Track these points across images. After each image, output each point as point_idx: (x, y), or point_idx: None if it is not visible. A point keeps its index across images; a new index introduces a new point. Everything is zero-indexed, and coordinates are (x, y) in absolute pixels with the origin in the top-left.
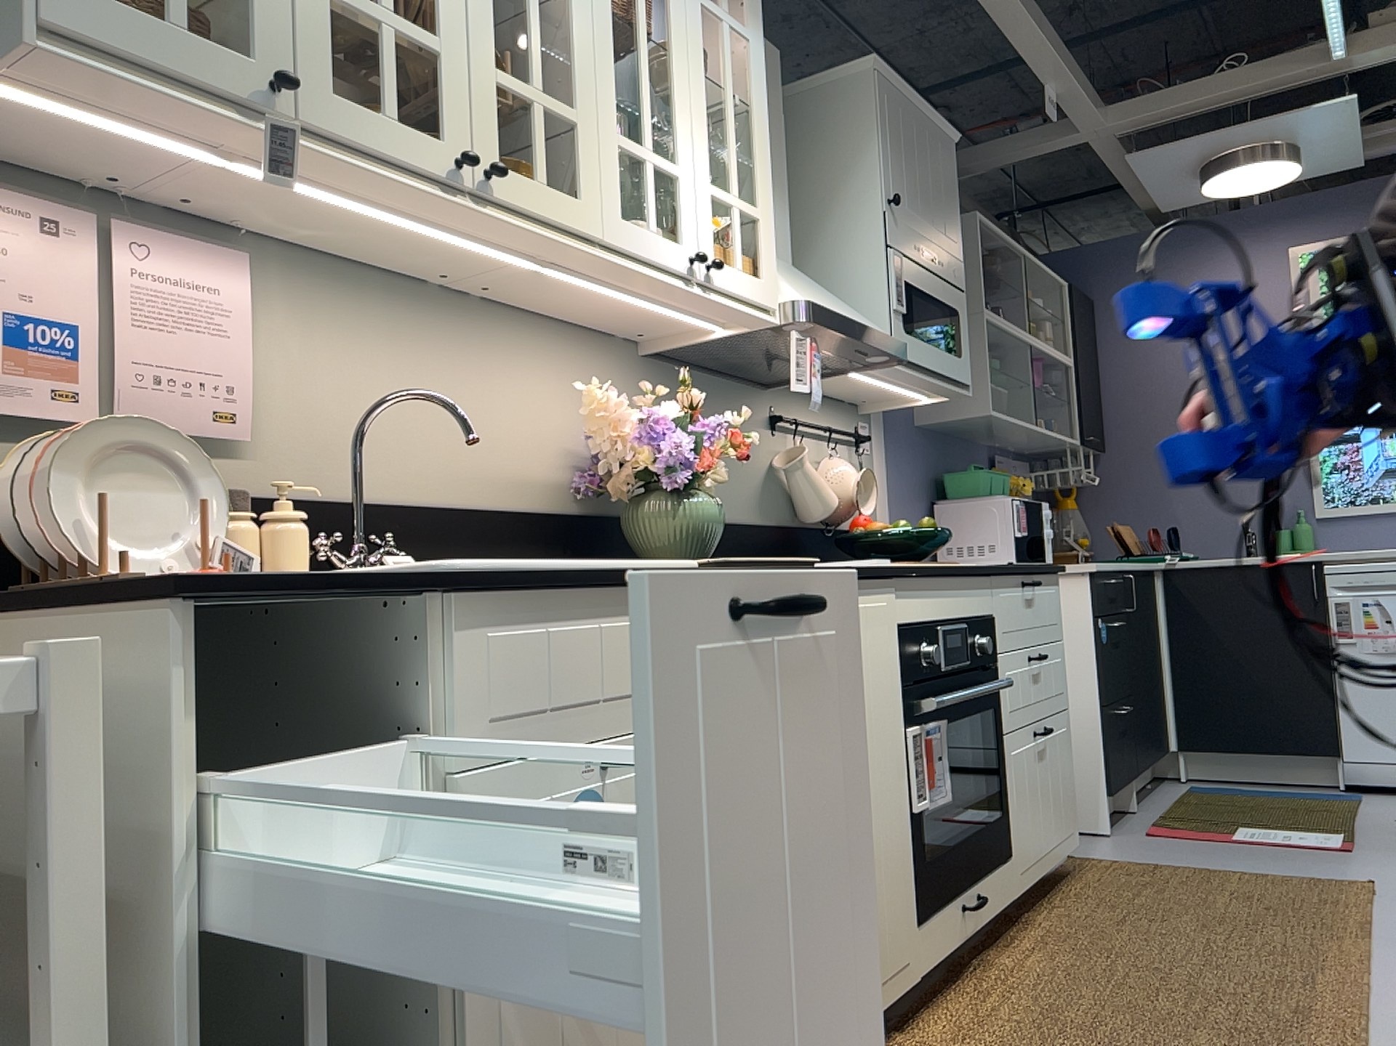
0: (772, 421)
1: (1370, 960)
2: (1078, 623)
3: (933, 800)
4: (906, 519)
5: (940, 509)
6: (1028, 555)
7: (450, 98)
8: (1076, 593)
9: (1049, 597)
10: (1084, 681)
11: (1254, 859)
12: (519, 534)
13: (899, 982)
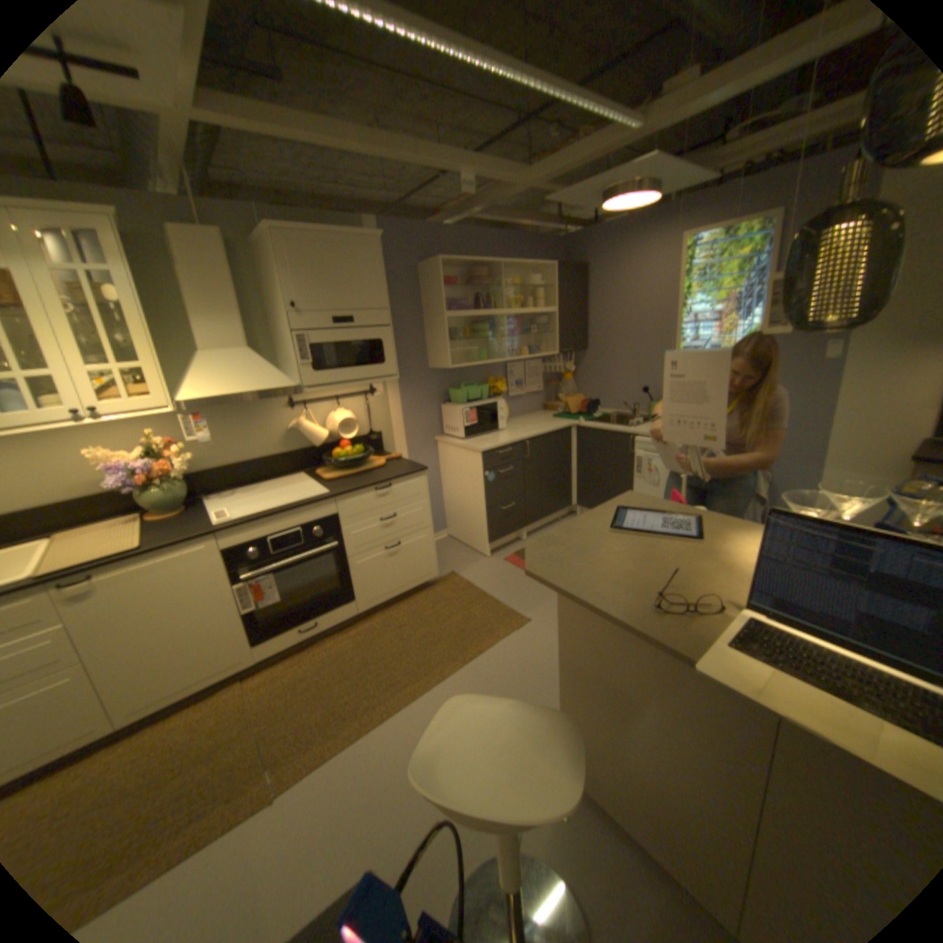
0: (287, 406)
1: (442, 683)
2: (478, 474)
3: (261, 606)
4: (415, 419)
5: (443, 408)
6: (476, 434)
7: None
8: (477, 461)
9: (407, 488)
10: (480, 499)
11: (514, 592)
12: (93, 505)
13: (231, 672)
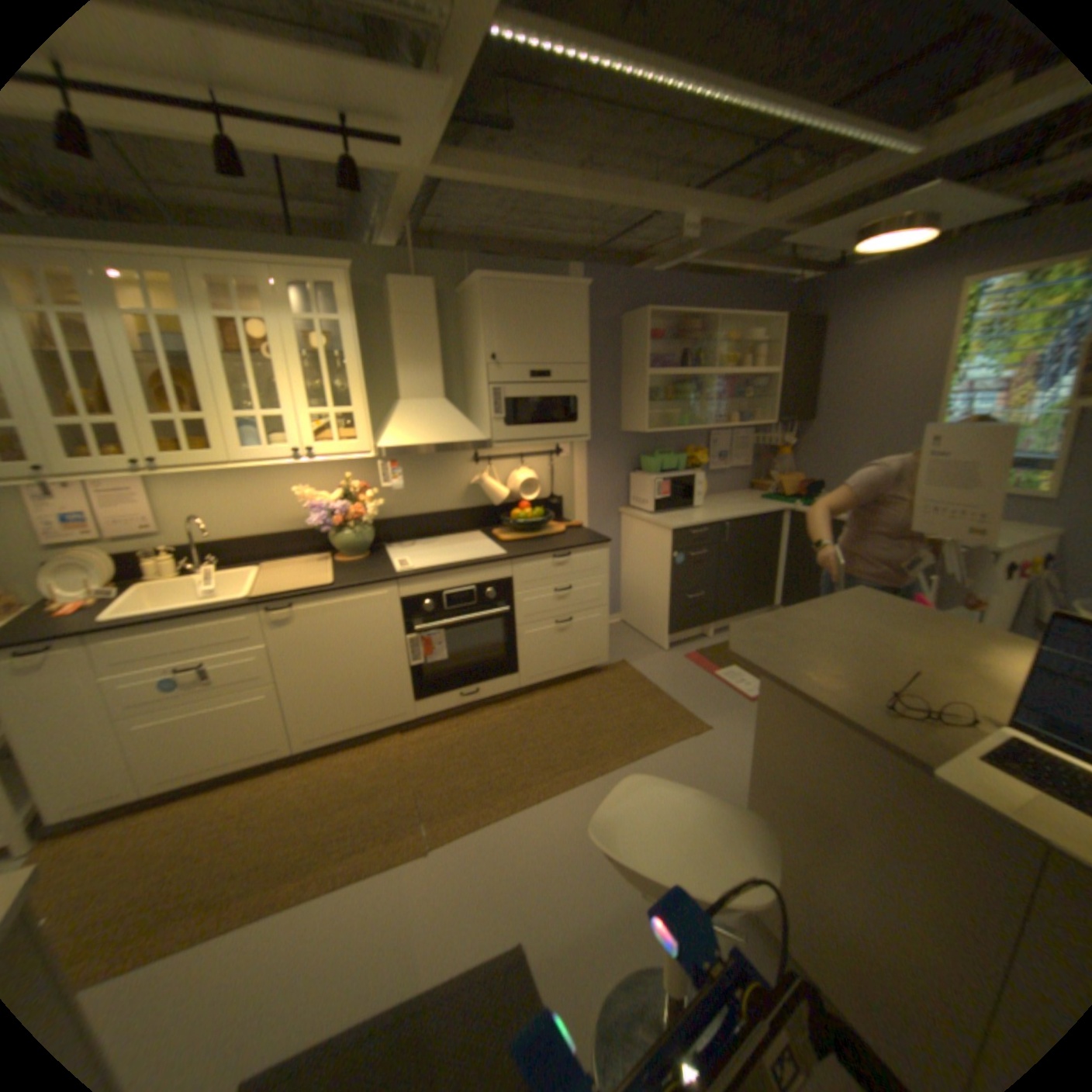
0: (471, 462)
1: (605, 776)
2: (665, 554)
3: (429, 661)
4: (599, 486)
5: (631, 476)
6: (667, 508)
7: (124, 441)
8: (665, 539)
9: (586, 559)
10: (664, 582)
11: (694, 694)
12: (292, 542)
13: (395, 723)
